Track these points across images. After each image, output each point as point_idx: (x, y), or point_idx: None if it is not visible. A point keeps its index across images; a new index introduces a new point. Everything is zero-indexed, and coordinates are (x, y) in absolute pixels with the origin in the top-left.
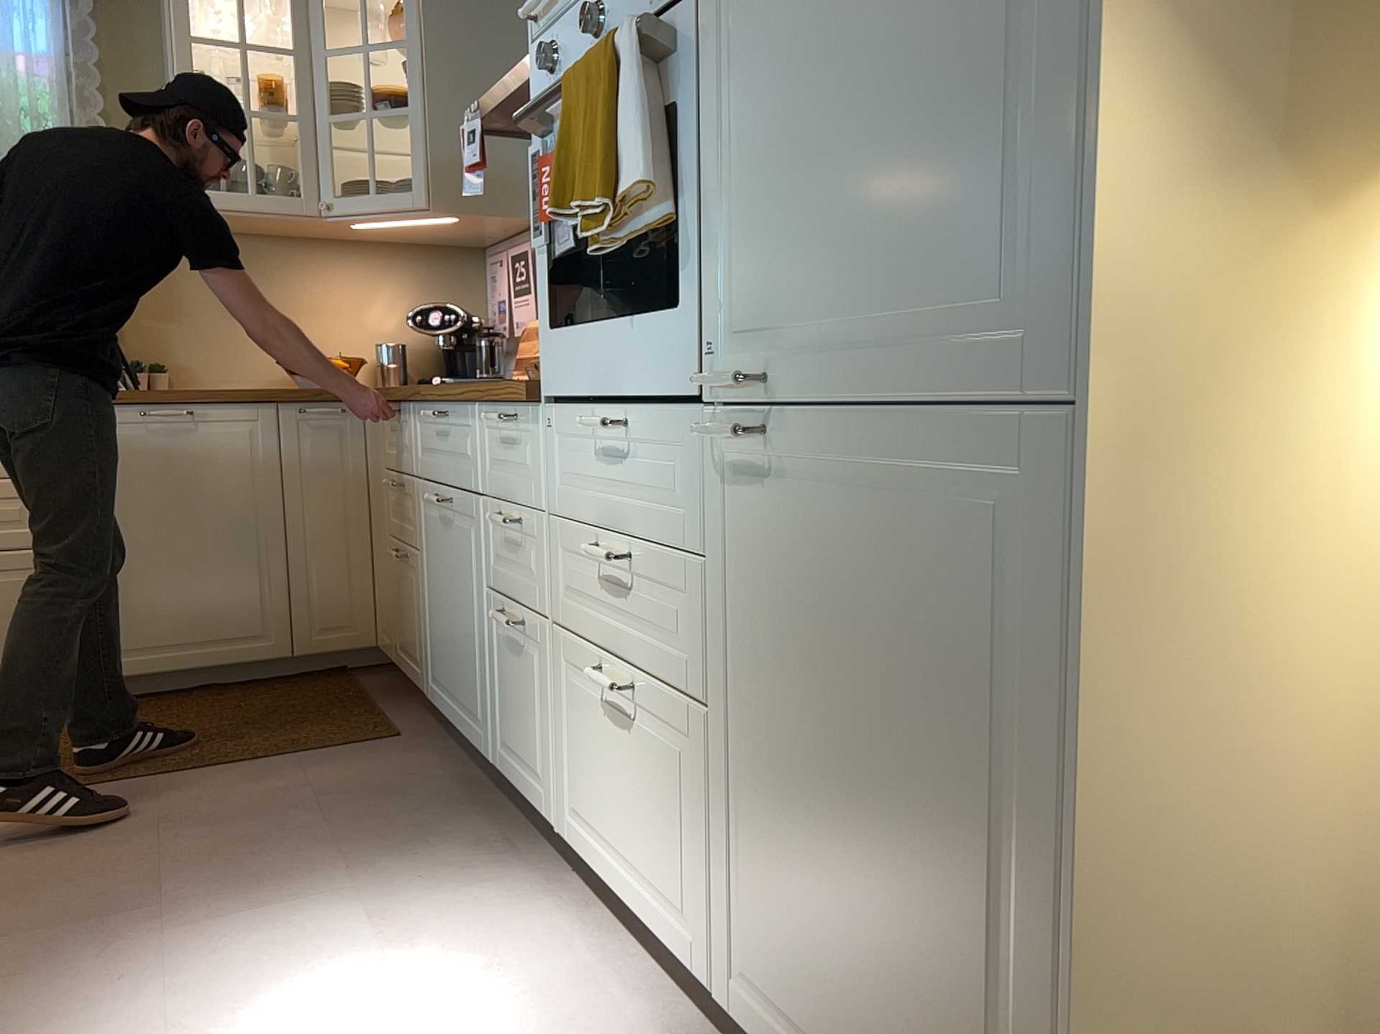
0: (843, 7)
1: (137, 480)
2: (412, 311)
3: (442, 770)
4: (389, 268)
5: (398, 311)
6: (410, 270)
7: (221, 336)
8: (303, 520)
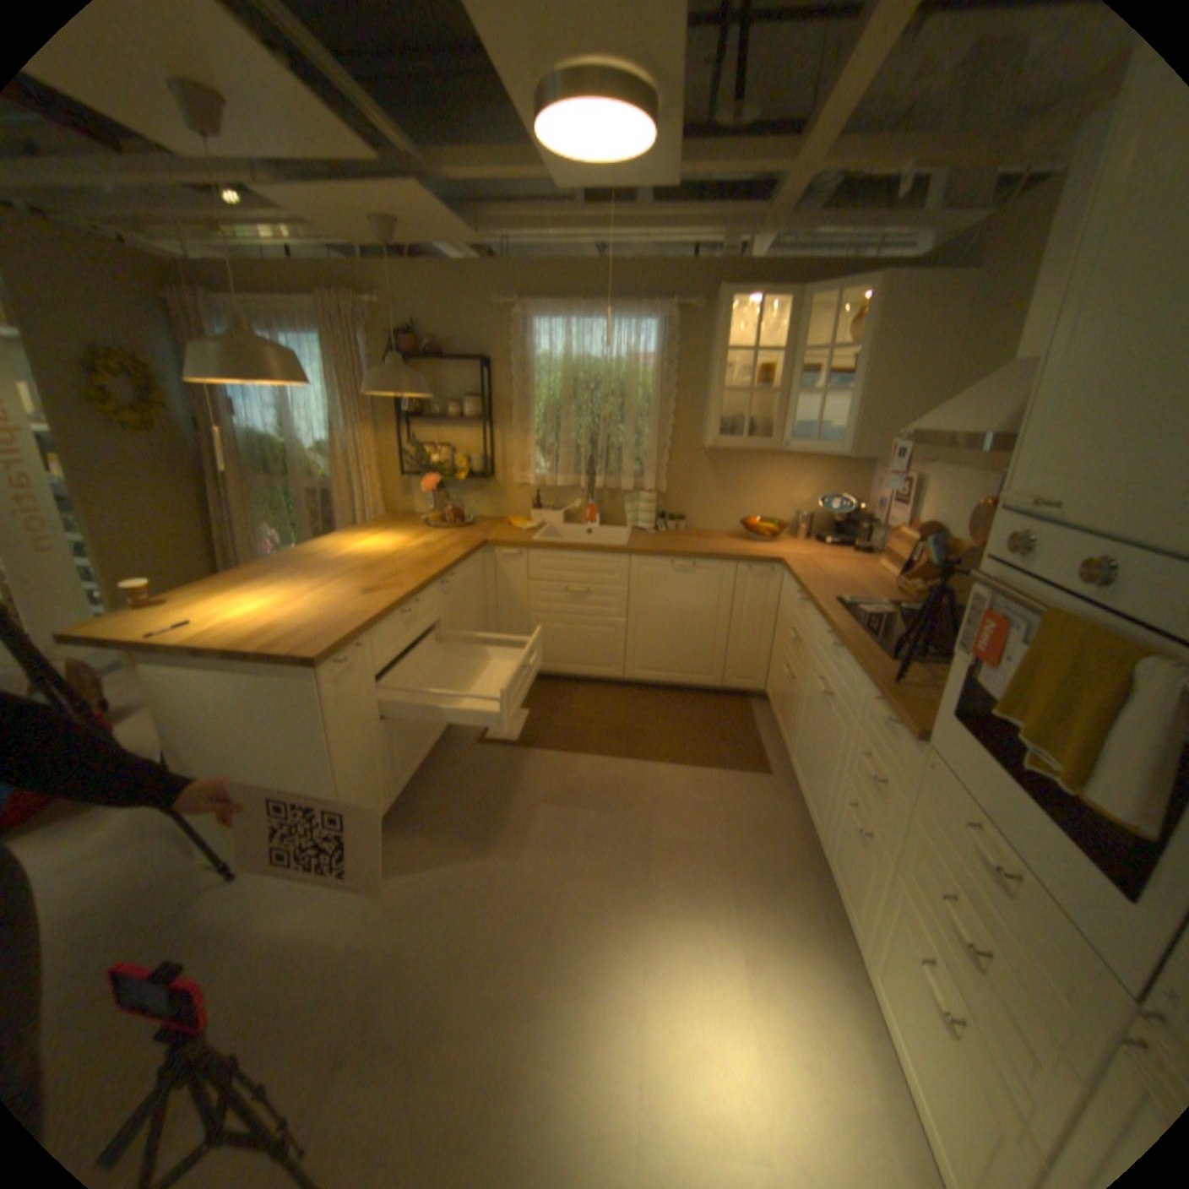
0: None
1: (663, 594)
2: (821, 492)
3: (792, 821)
4: (812, 467)
5: (813, 491)
6: (825, 468)
7: (713, 502)
8: (739, 624)
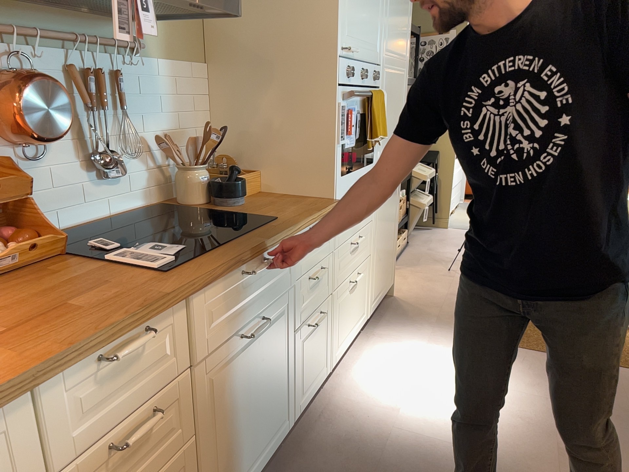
0: (393, 110)
1: None
2: None
3: None
4: None
5: None
6: None
7: None
8: None
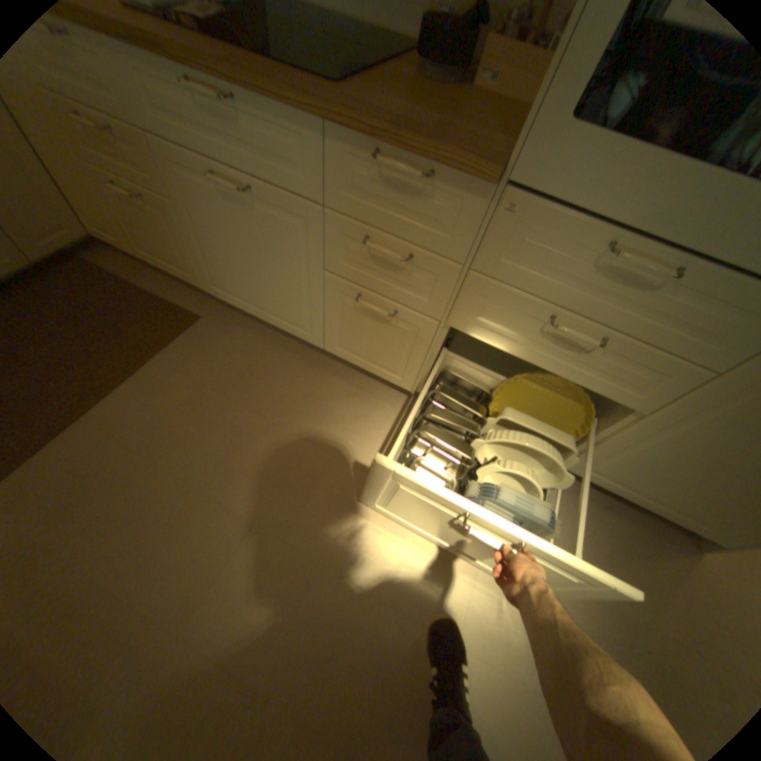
0: None
1: None
2: None
3: (260, 339)
4: None
5: None
6: None
7: None
8: None
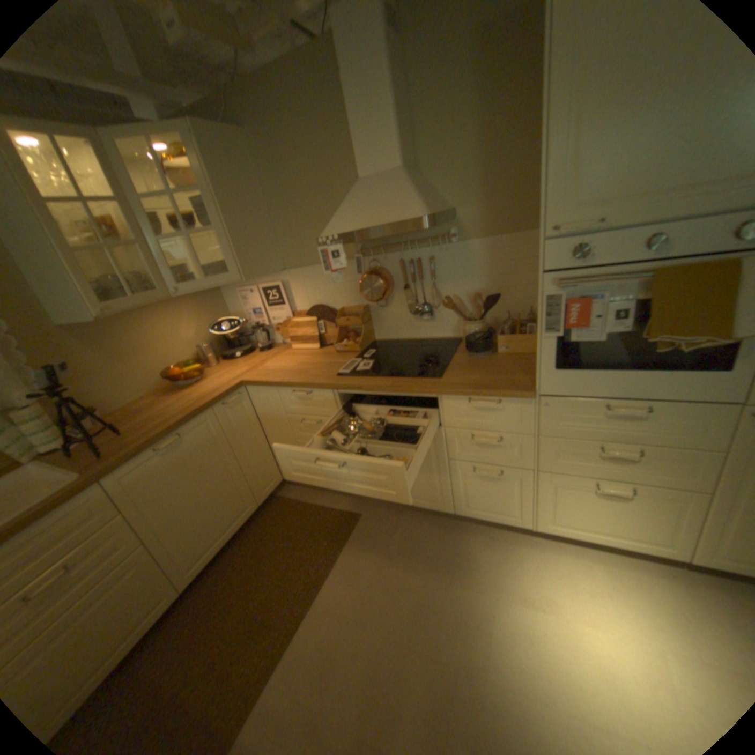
0: None
1: (167, 483)
2: (199, 323)
3: (406, 520)
4: (181, 306)
5: (193, 325)
6: (190, 303)
7: (113, 376)
8: (242, 450)
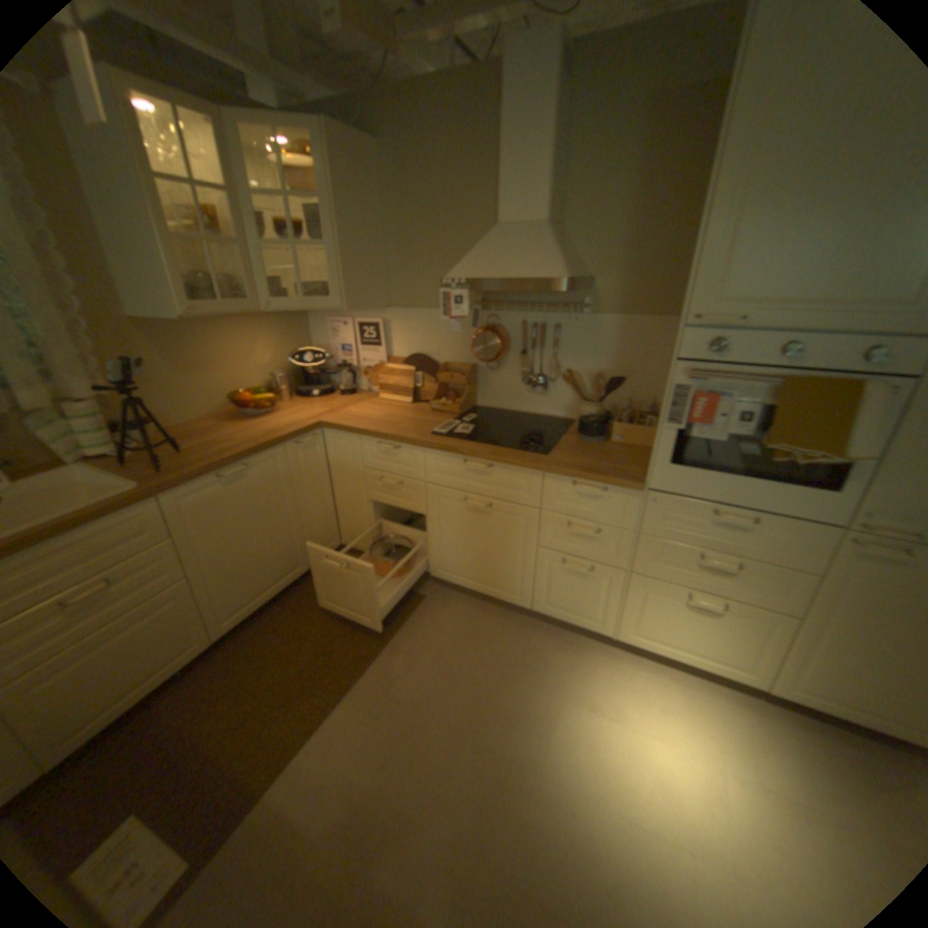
0: None
1: (221, 517)
2: (275, 349)
3: (474, 610)
4: (260, 326)
5: (269, 351)
6: (270, 325)
7: (173, 388)
8: (304, 501)
